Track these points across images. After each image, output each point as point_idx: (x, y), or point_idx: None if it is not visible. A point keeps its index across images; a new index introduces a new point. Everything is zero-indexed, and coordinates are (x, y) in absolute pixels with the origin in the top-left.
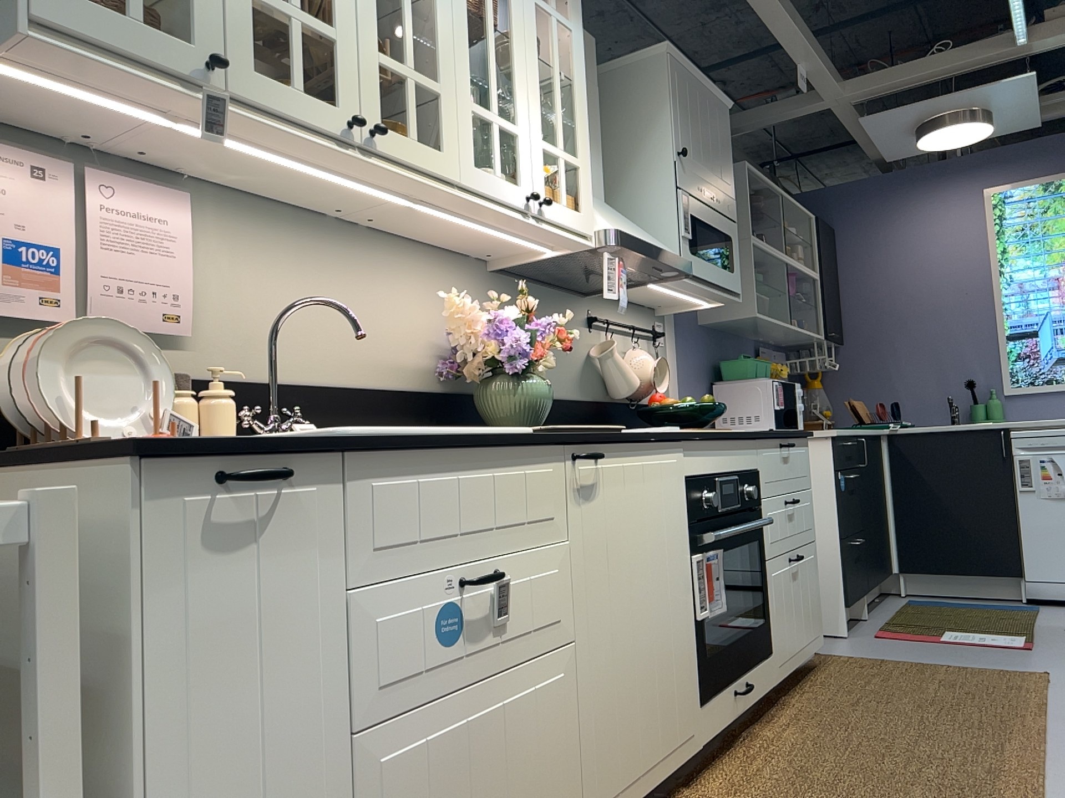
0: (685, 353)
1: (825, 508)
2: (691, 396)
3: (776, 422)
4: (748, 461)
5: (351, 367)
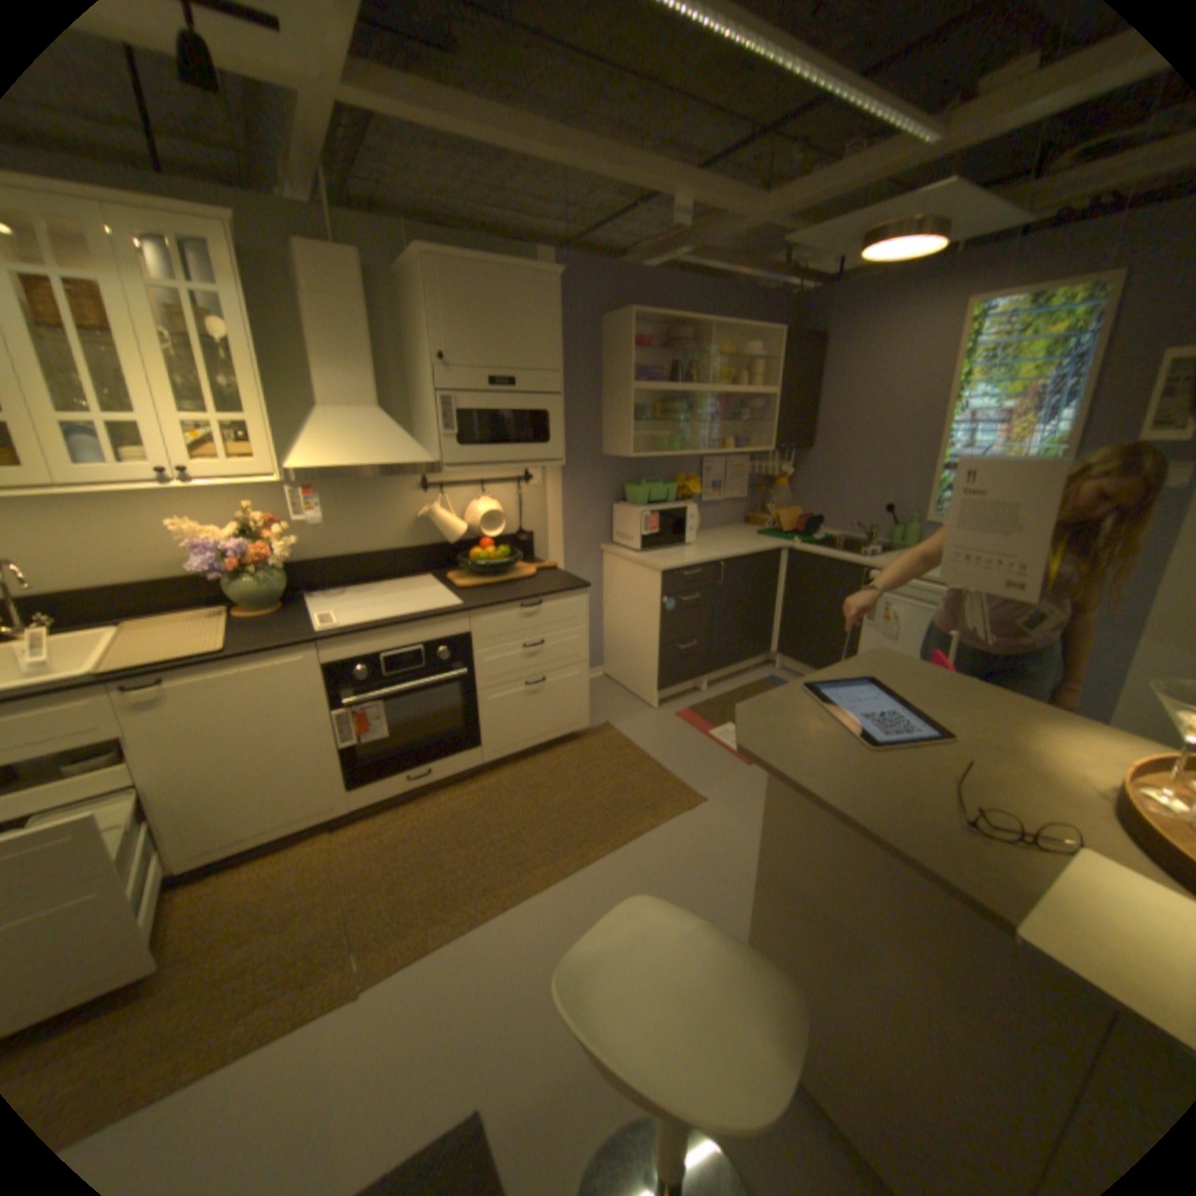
0: (572, 484)
1: (653, 621)
2: (578, 517)
3: (643, 545)
4: (447, 631)
5: (122, 570)
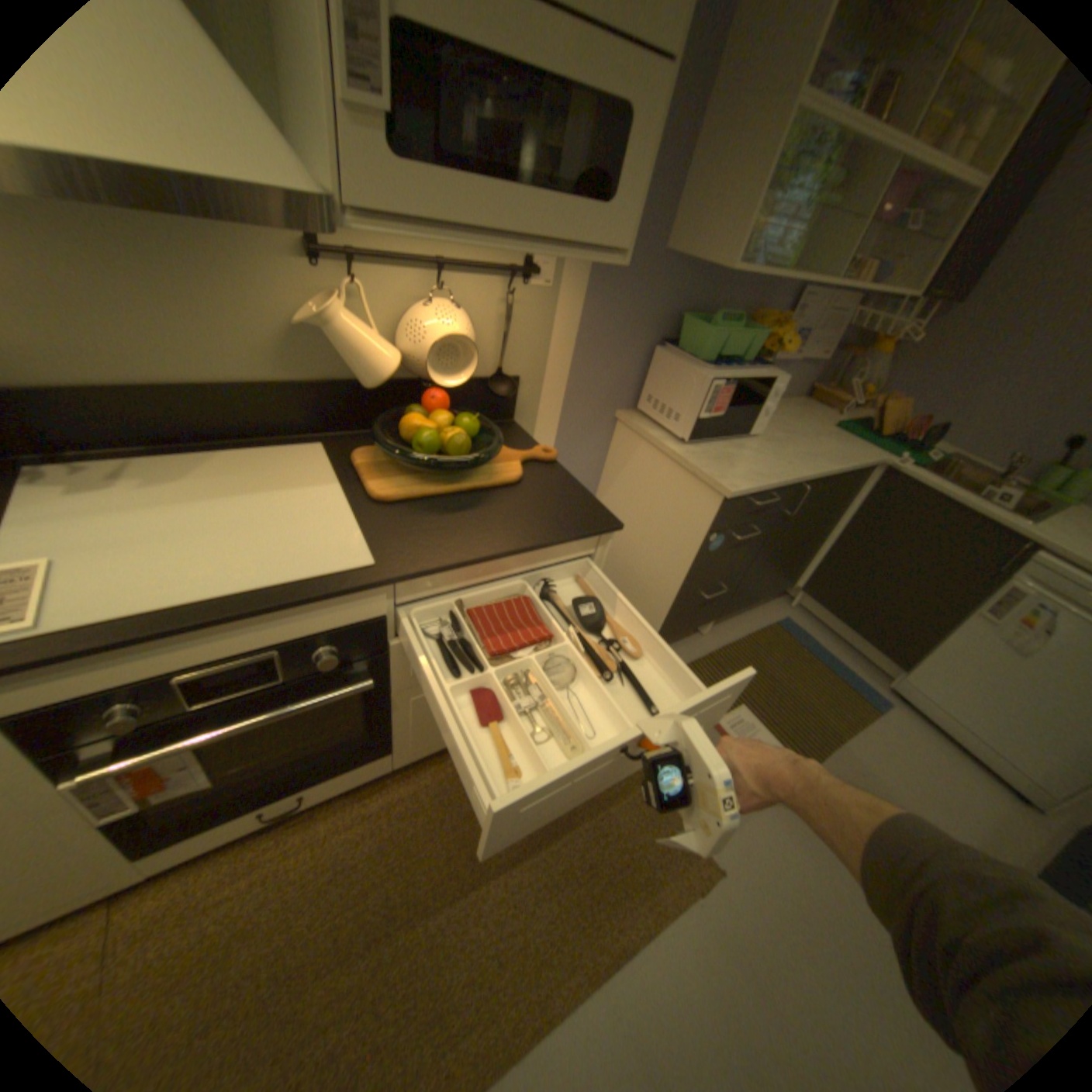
0: (603, 296)
1: (680, 558)
2: (596, 359)
3: (694, 432)
4: (335, 618)
5: None
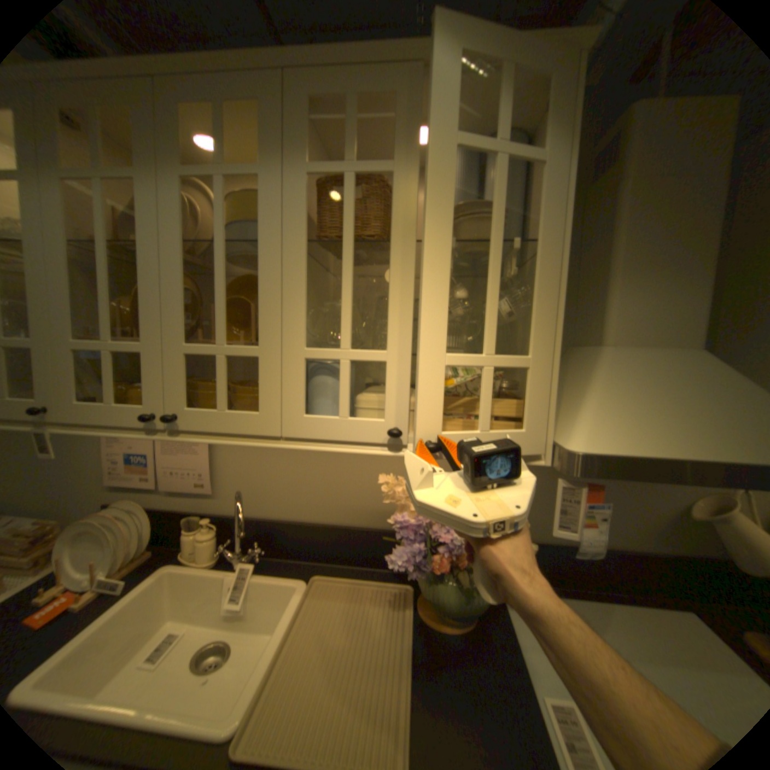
0: None
1: None
2: None
3: None
4: None
5: (329, 509)
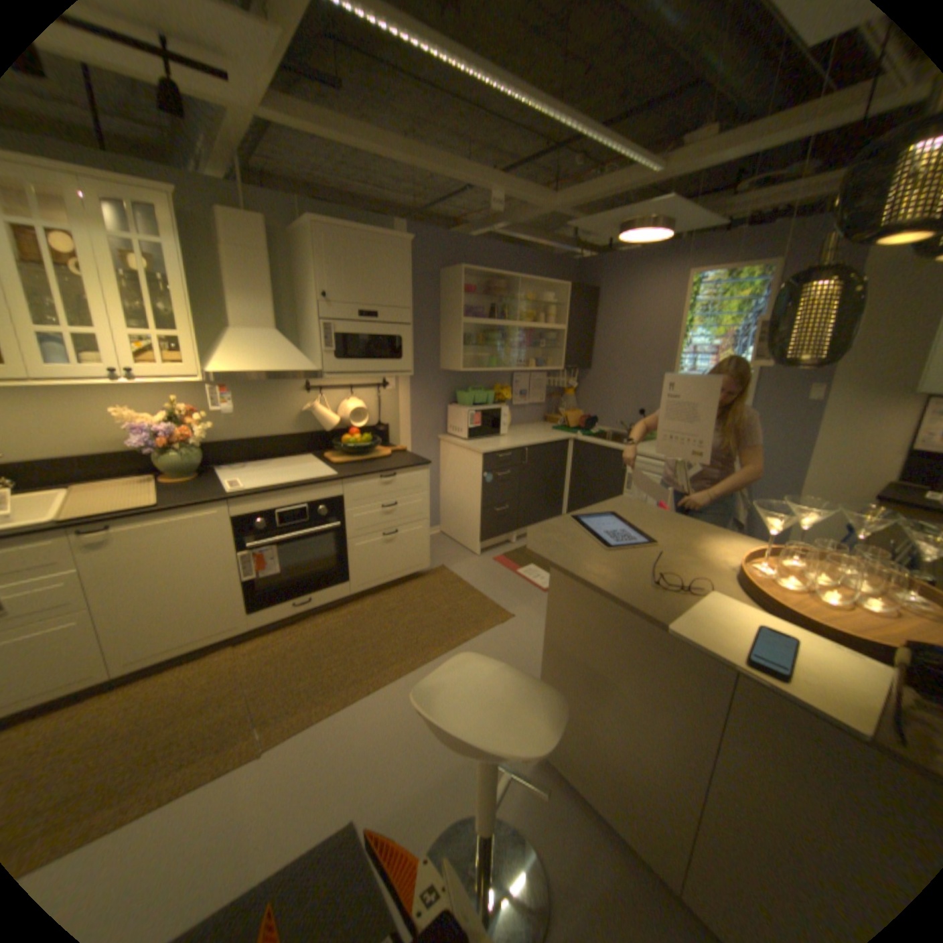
0: (417, 390)
1: (476, 491)
2: (421, 414)
3: (469, 435)
4: (325, 494)
5: (71, 446)
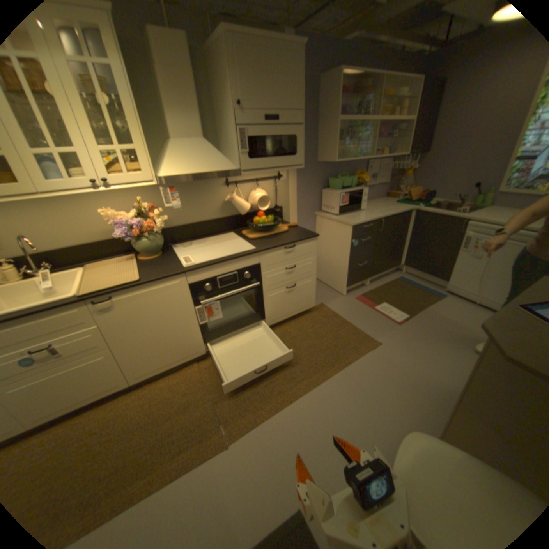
0: (301, 179)
1: (345, 252)
2: (304, 197)
3: (340, 211)
4: (248, 263)
5: (80, 238)
